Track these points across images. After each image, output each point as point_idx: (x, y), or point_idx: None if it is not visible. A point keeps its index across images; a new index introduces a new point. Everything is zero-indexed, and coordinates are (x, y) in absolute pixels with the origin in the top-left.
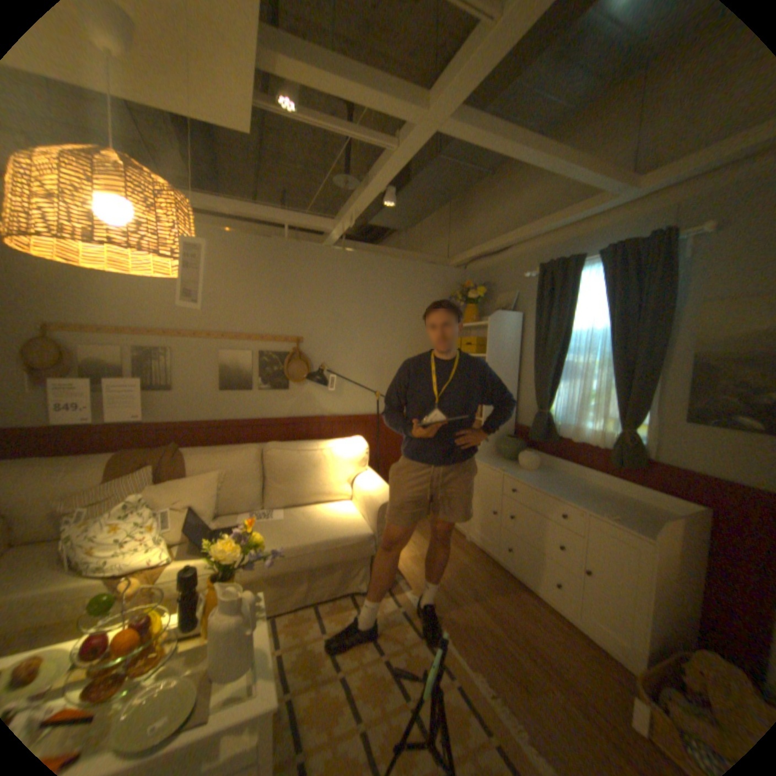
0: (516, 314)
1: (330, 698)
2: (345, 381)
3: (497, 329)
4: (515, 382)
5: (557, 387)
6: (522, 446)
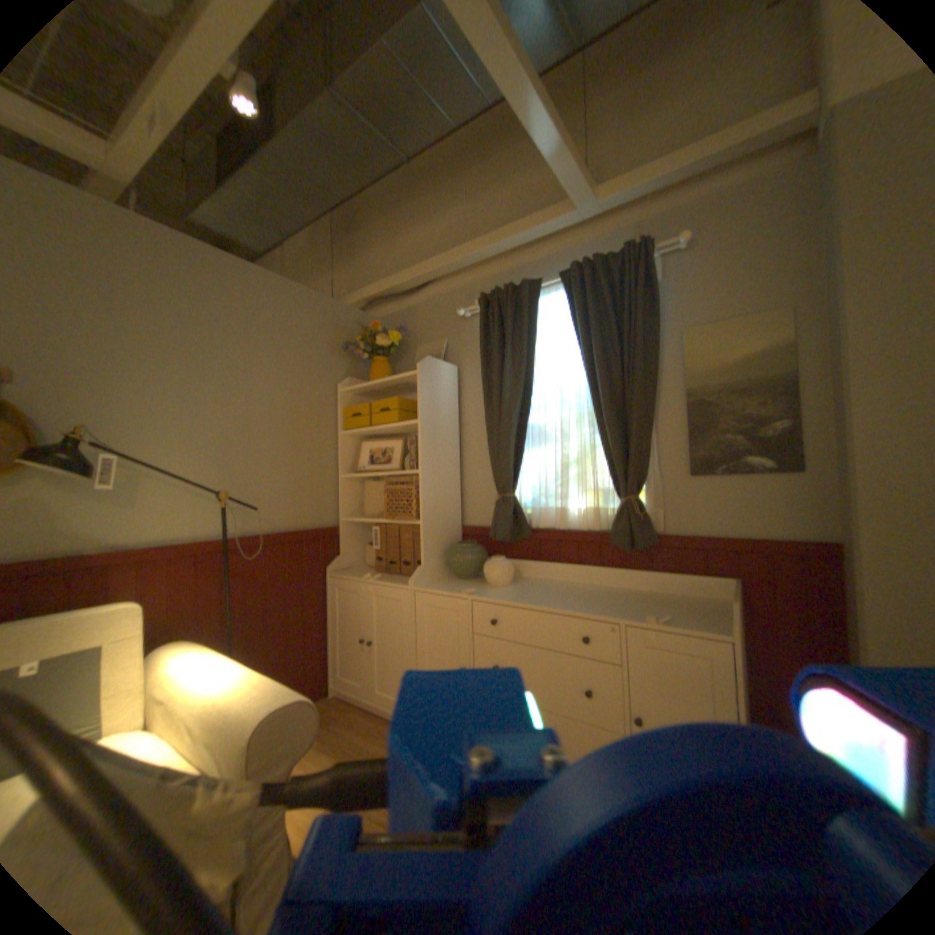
0: (451, 367)
1: None
2: (145, 474)
3: (430, 382)
4: (458, 464)
5: (521, 460)
6: (484, 553)
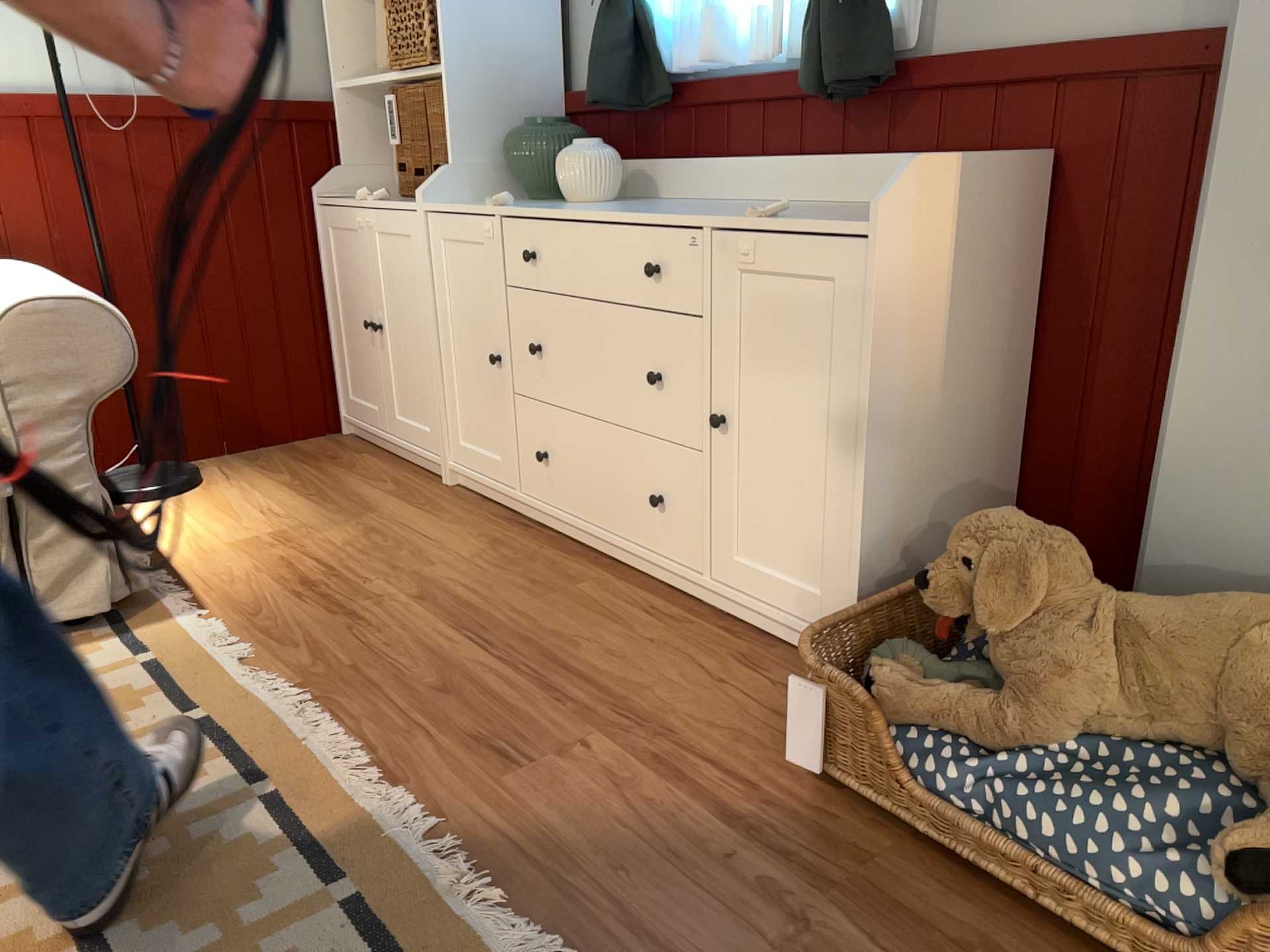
0: None
1: None
2: None
3: None
4: None
5: None
6: (573, 142)
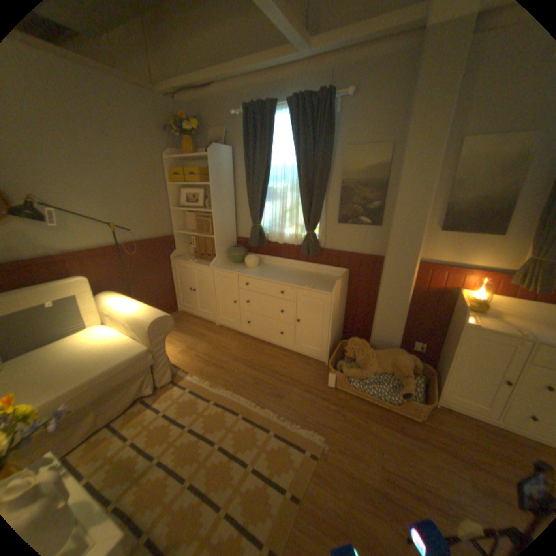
0: (228, 148)
1: (151, 481)
2: (67, 214)
3: (216, 160)
4: (233, 205)
5: (264, 207)
6: (245, 252)
